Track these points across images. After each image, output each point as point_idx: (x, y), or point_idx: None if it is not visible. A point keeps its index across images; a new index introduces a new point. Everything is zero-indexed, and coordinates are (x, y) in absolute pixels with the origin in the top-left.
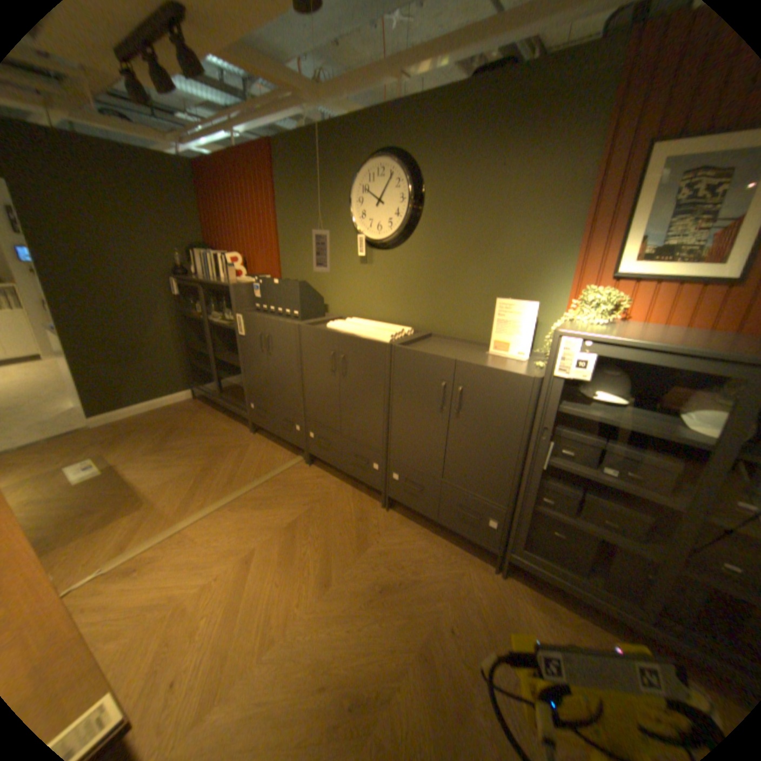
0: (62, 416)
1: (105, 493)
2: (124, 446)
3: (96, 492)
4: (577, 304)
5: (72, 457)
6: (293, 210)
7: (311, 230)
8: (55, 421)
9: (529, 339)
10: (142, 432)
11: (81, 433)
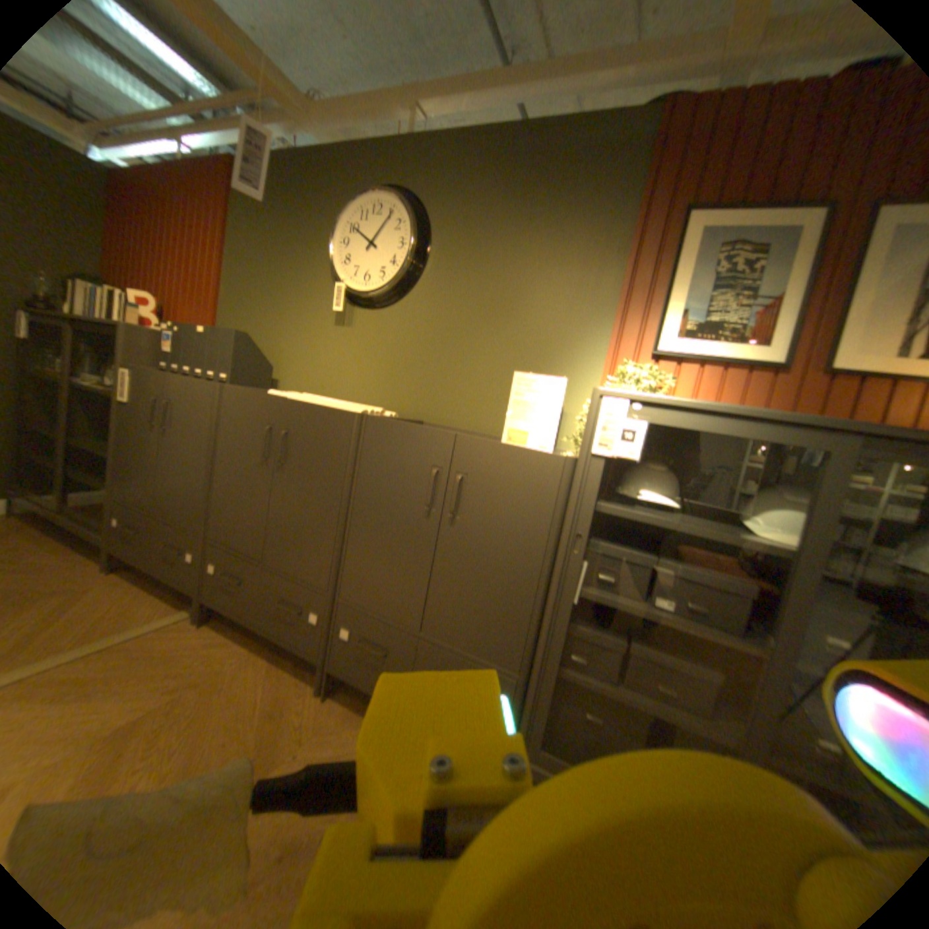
0: None
1: None
2: None
3: None
4: (614, 379)
5: None
6: (249, 248)
7: (271, 276)
8: None
9: (554, 426)
10: None
11: None
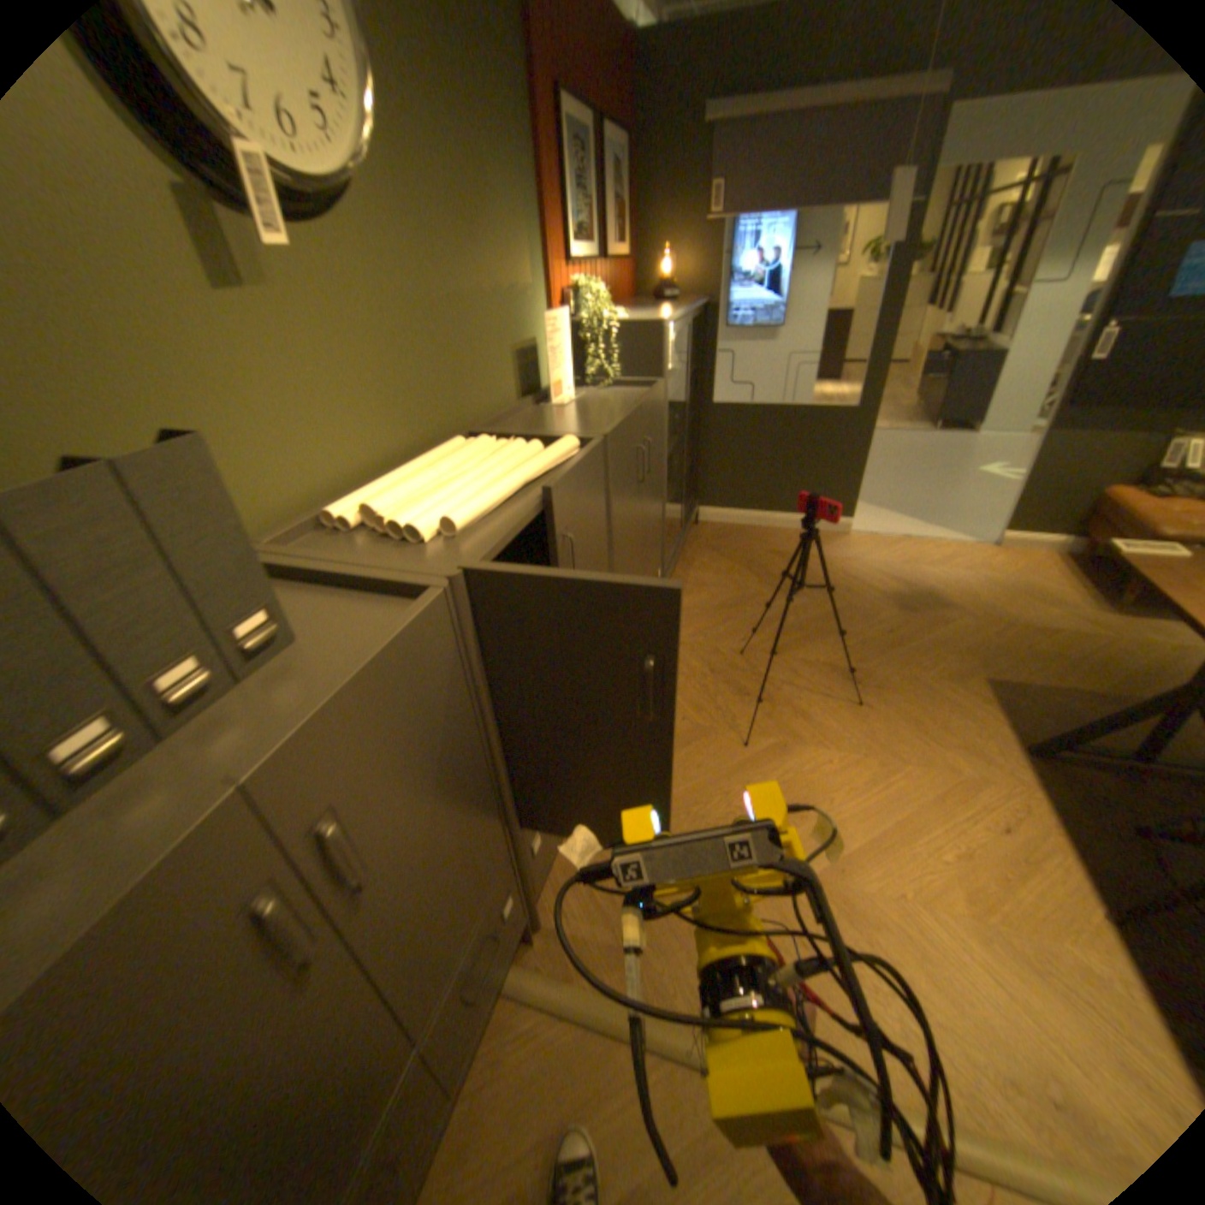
0: None
1: None
2: None
3: None
4: (586, 301)
5: None
6: None
7: None
8: None
9: (571, 365)
10: None
11: None
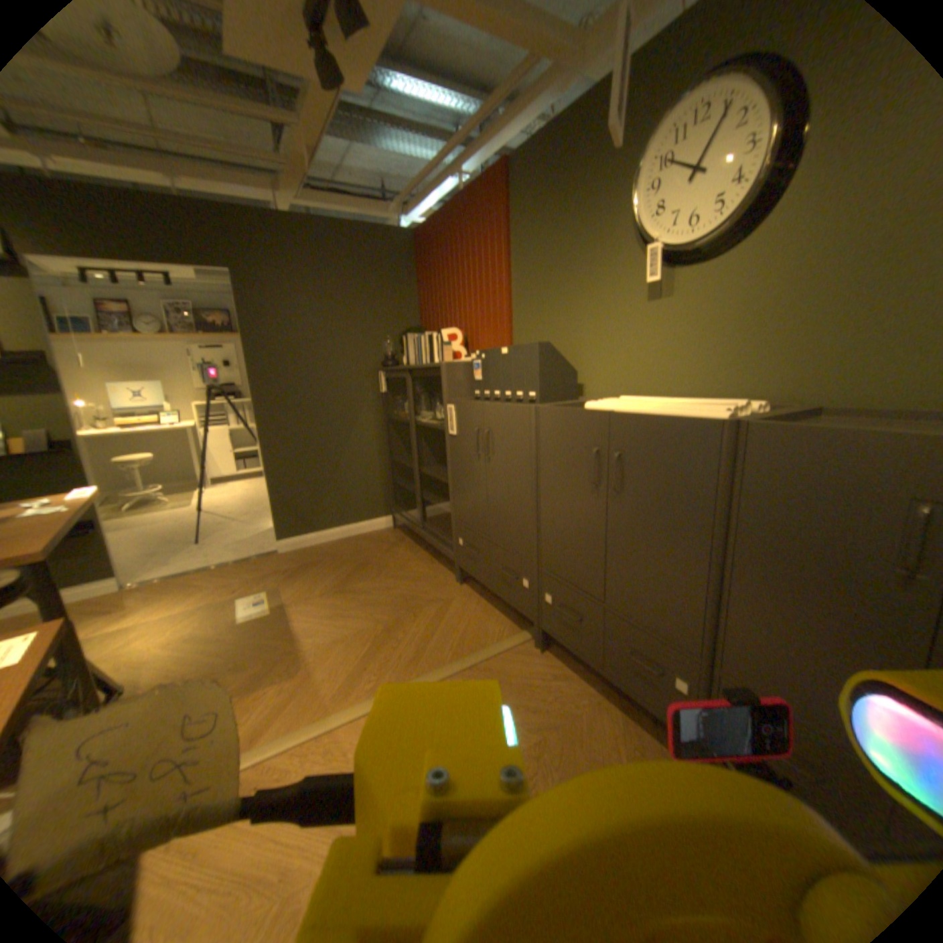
0: (259, 537)
1: (263, 645)
2: (304, 581)
3: (255, 641)
4: None
5: (249, 588)
6: (536, 249)
7: (562, 270)
8: (250, 542)
9: None
10: (328, 565)
11: (268, 559)
